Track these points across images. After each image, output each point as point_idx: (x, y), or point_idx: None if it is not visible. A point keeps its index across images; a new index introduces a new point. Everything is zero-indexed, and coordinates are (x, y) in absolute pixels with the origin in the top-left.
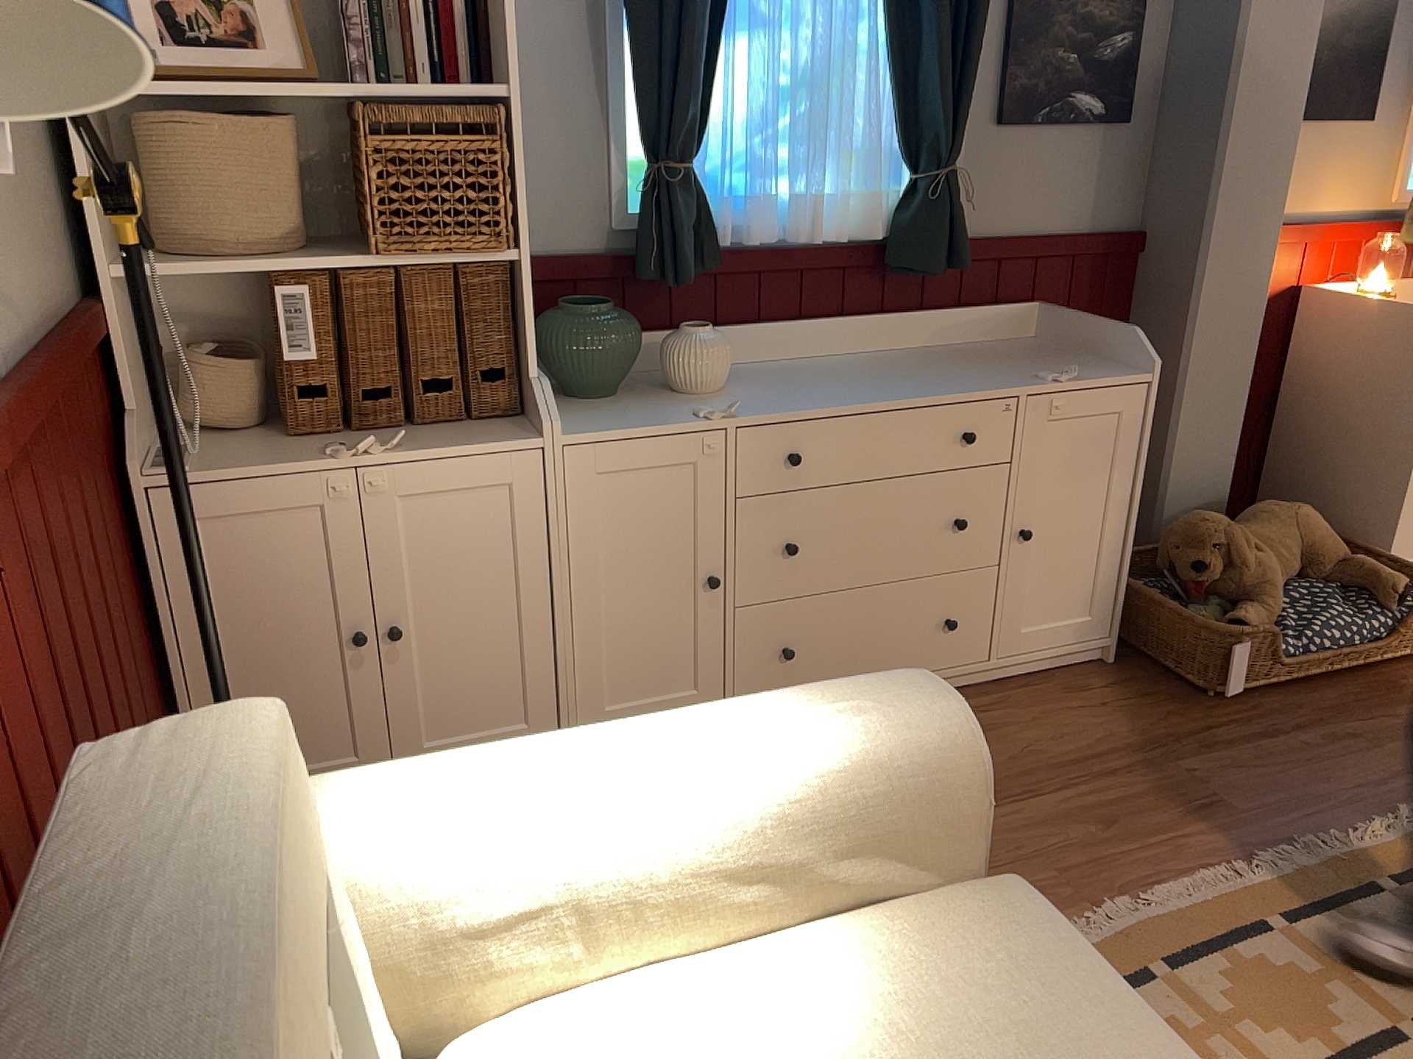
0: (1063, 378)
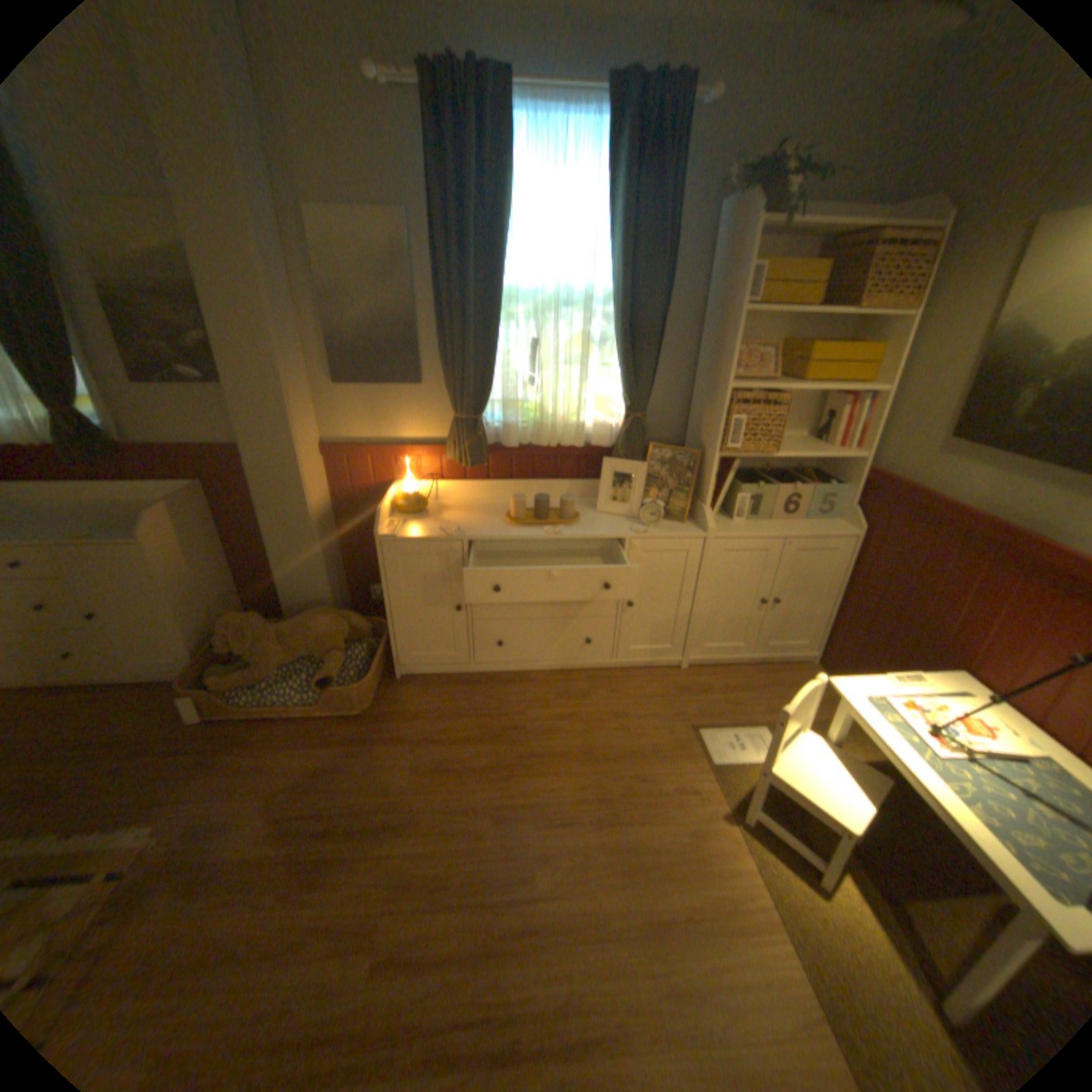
0: (79, 539)
